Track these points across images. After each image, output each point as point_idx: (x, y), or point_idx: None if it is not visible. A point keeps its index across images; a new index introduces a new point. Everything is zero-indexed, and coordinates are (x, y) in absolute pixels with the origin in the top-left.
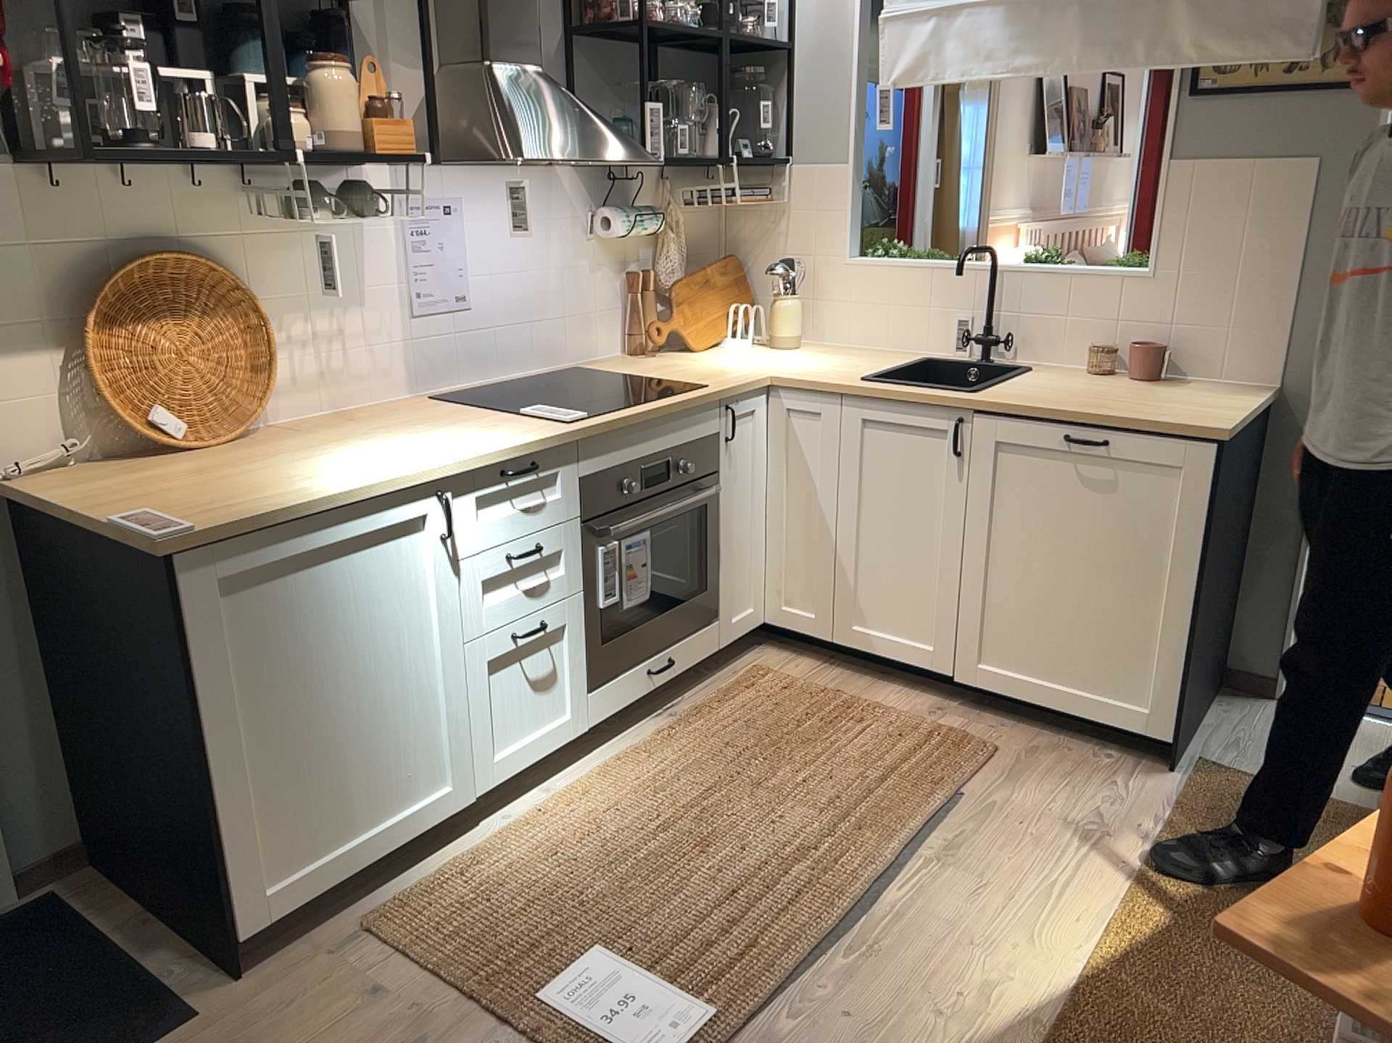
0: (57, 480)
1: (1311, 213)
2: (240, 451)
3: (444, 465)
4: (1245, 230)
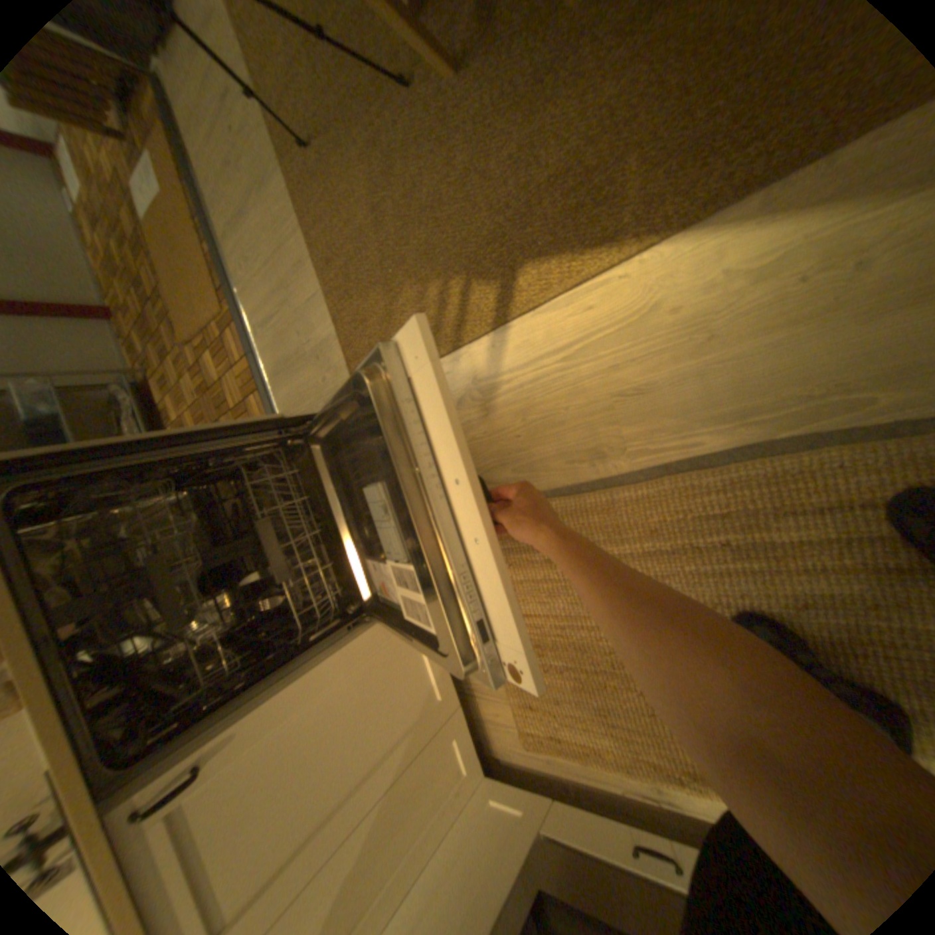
0: None
1: None
2: None
3: None
4: None
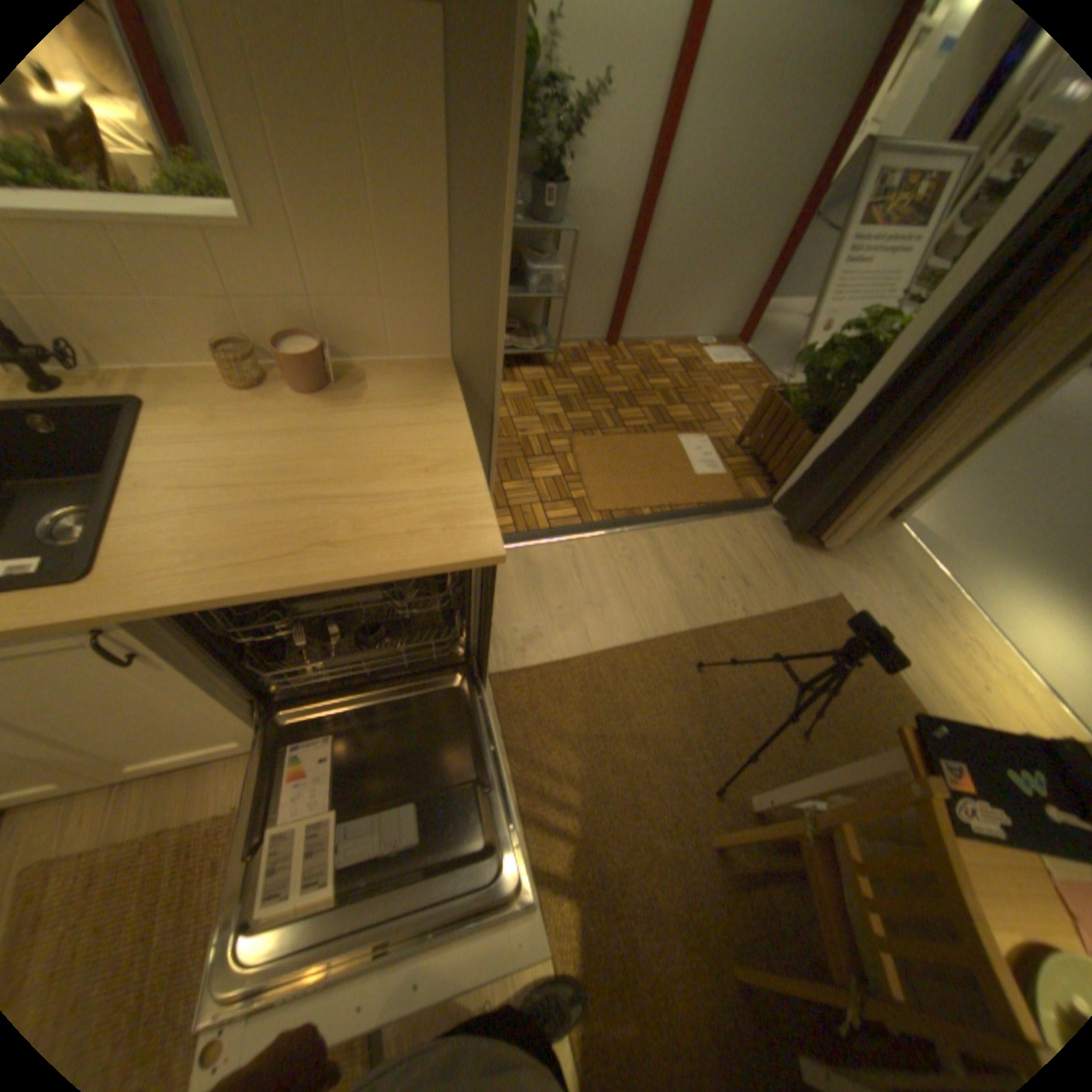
0: None
1: (444, 125)
2: None
3: None
4: (363, 153)
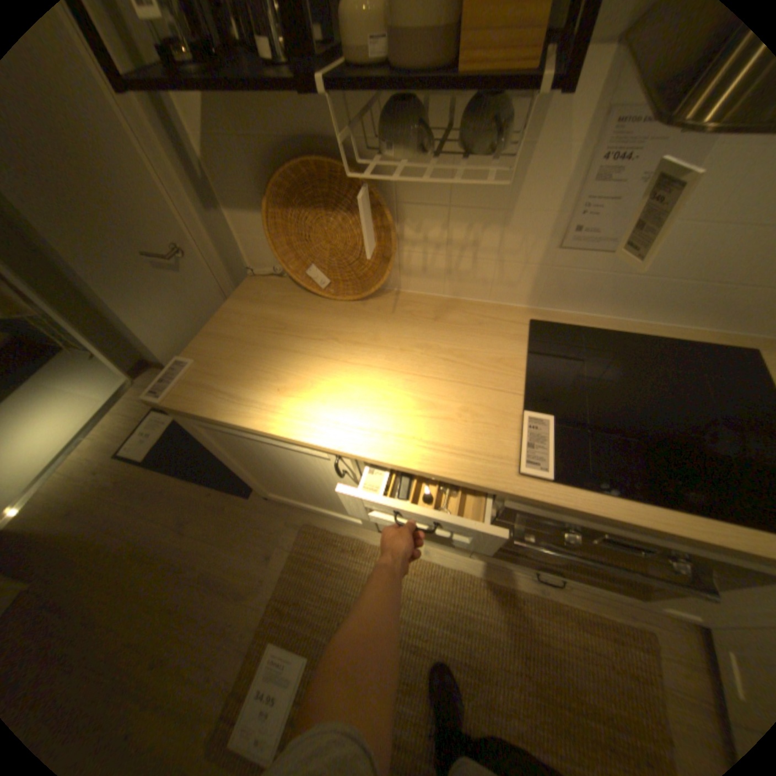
0: (257, 286)
1: None
2: (335, 315)
3: (340, 448)
4: None
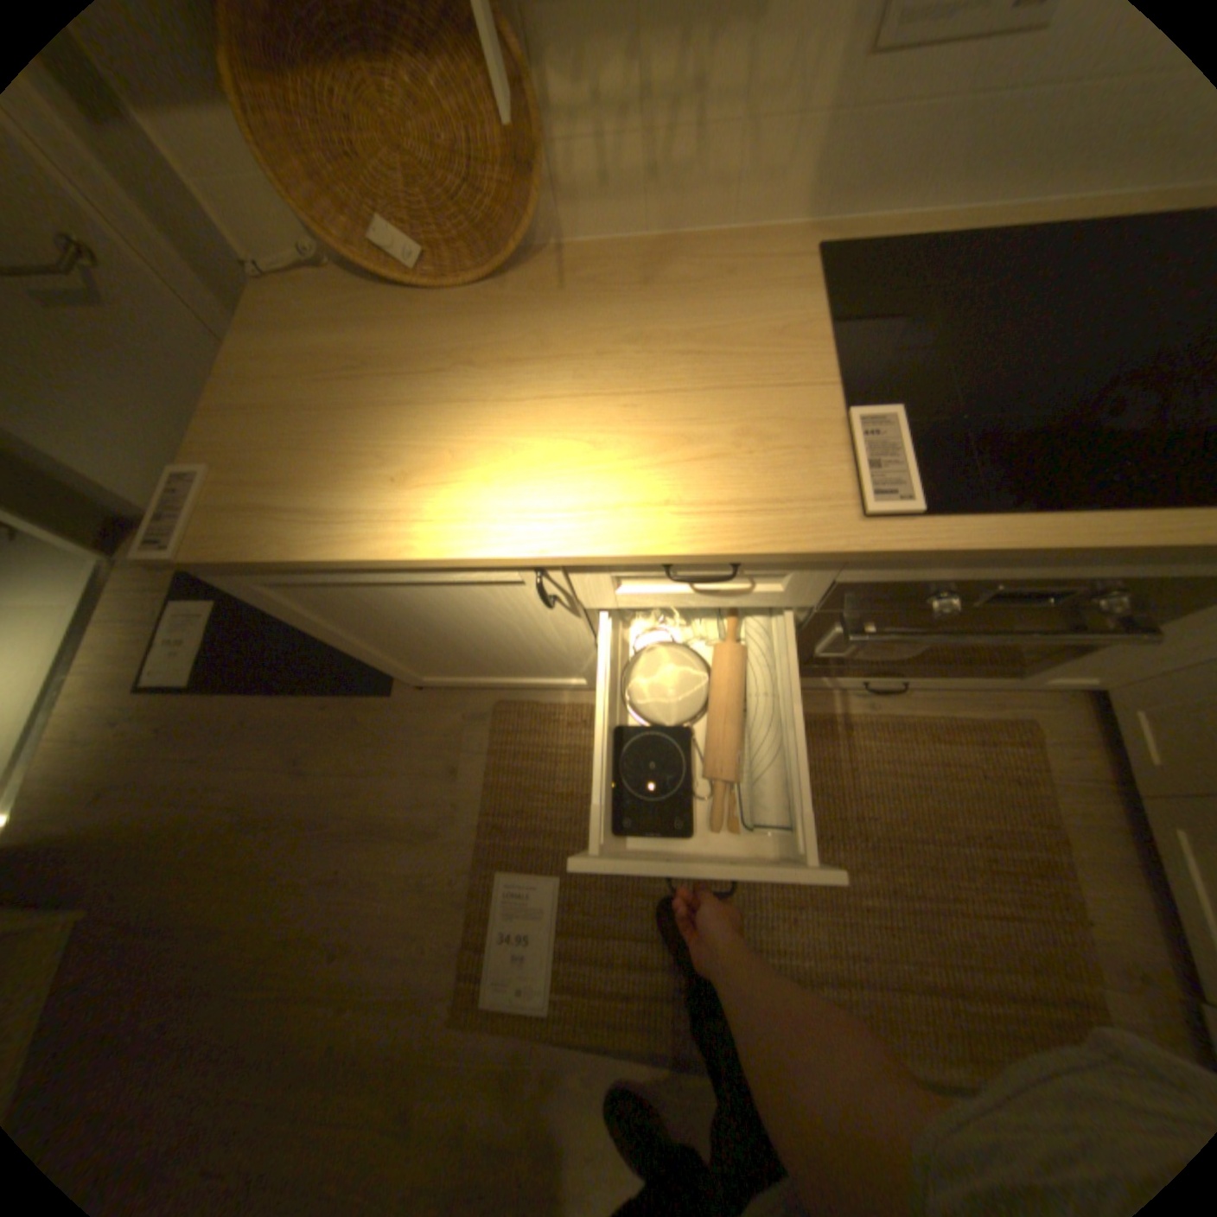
0: (276, 295)
1: None
2: (451, 316)
3: (543, 551)
4: None
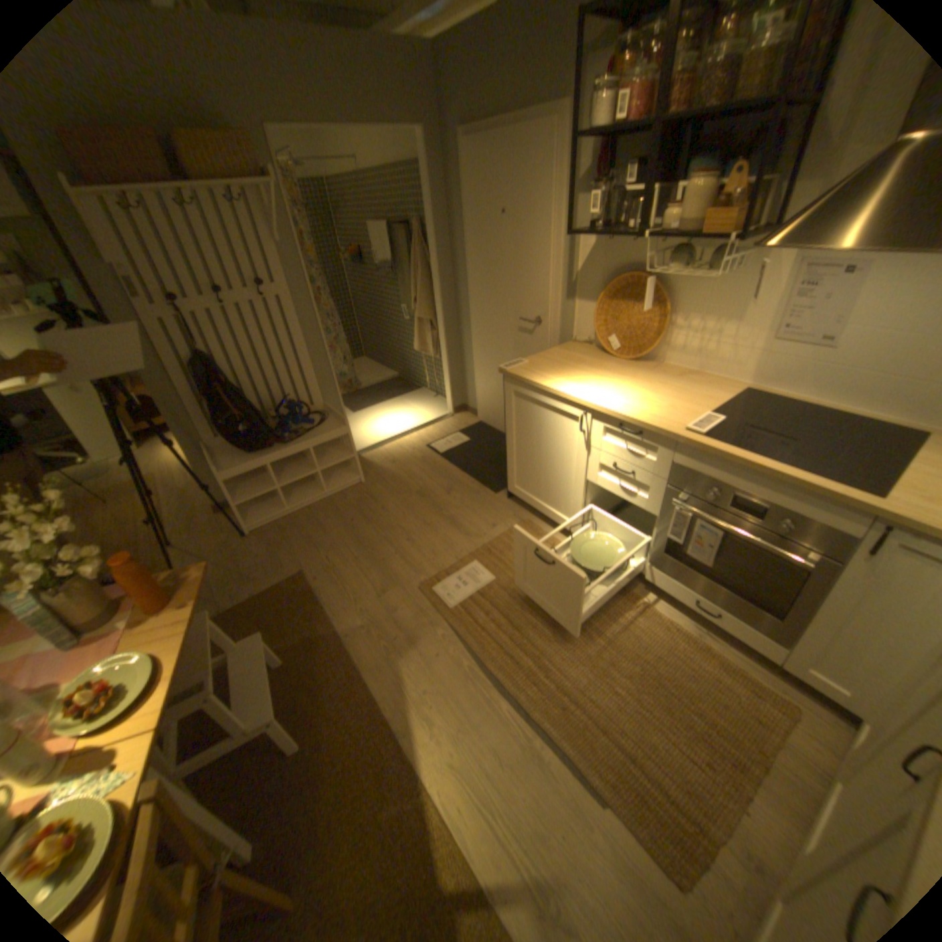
0: (574, 346)
1: None
2: (614, 363)
3: (589, 401)
4: None
